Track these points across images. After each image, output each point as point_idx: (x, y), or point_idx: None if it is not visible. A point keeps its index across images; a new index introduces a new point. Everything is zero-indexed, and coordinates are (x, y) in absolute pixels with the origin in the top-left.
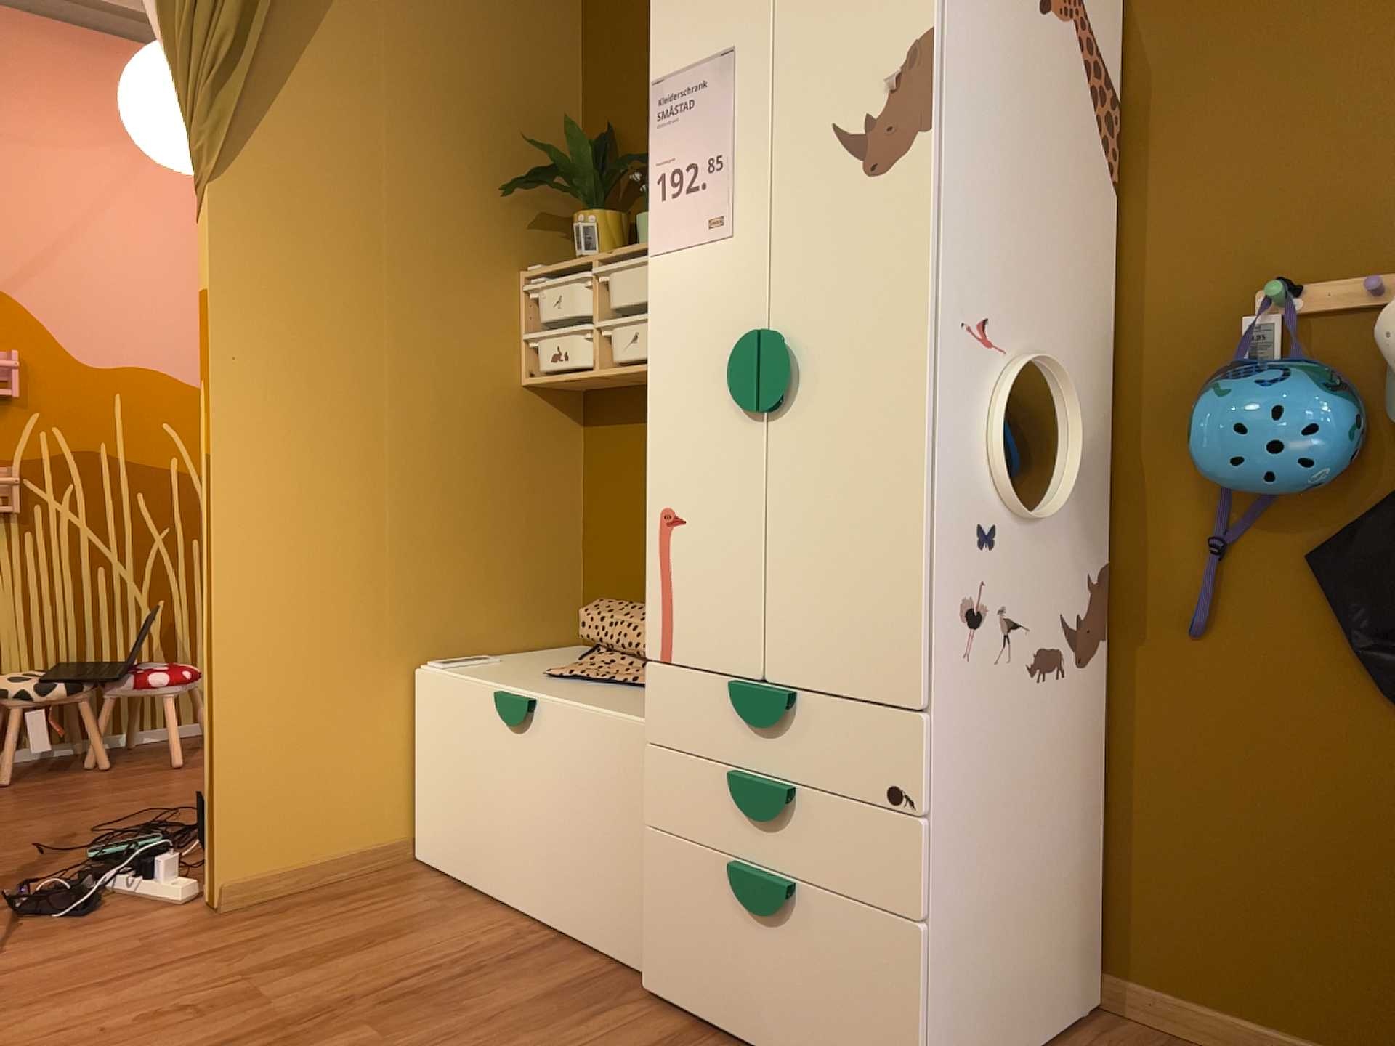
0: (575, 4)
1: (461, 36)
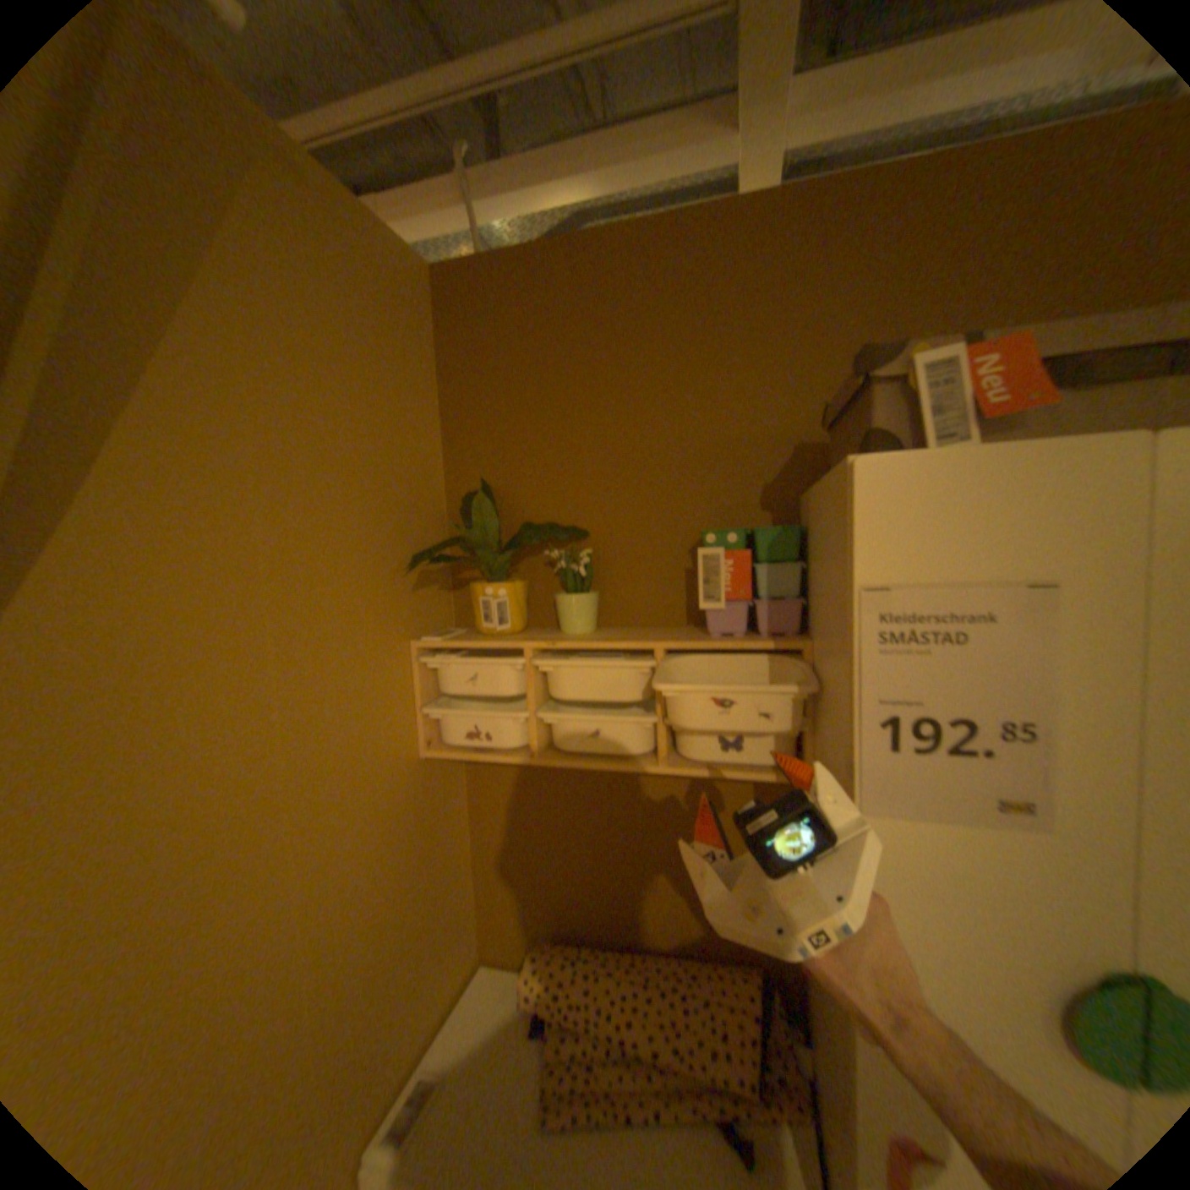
0: (430, 346)
1: (336, 381)
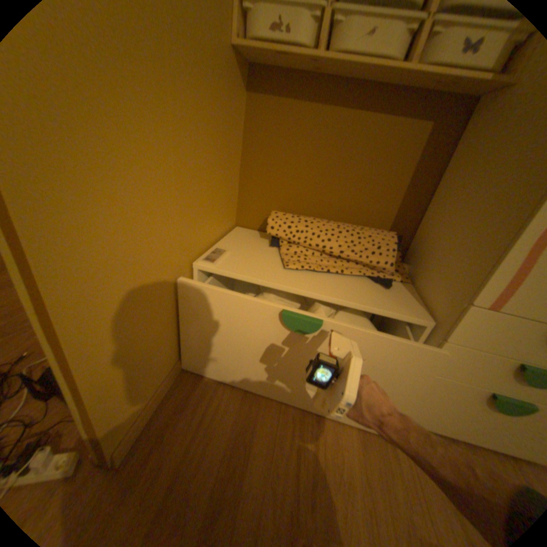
0: None
1: None
